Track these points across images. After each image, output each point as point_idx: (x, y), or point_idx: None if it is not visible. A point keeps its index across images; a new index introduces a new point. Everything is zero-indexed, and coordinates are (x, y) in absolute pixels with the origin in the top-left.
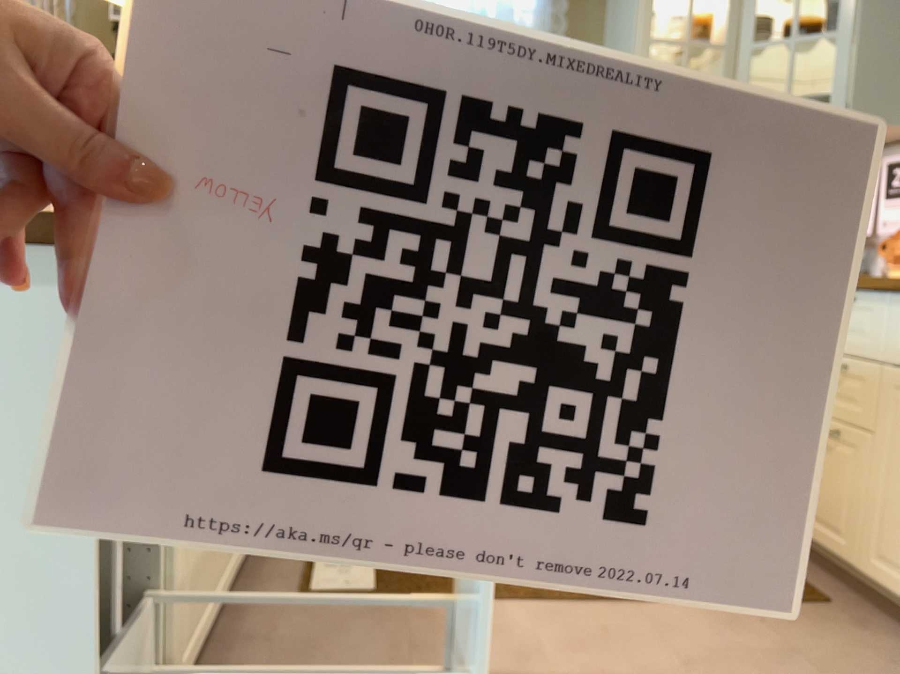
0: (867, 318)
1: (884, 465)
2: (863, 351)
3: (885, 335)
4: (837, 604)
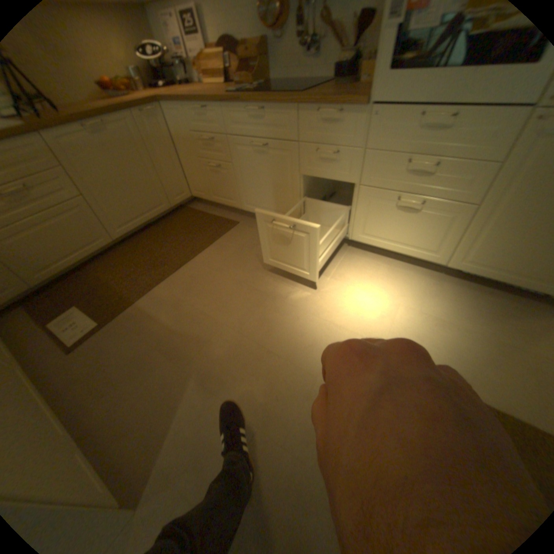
0: (212, 113)
1: (237, 172)
2: (216, 129)
3: (222, 121)
4: (239, 221)
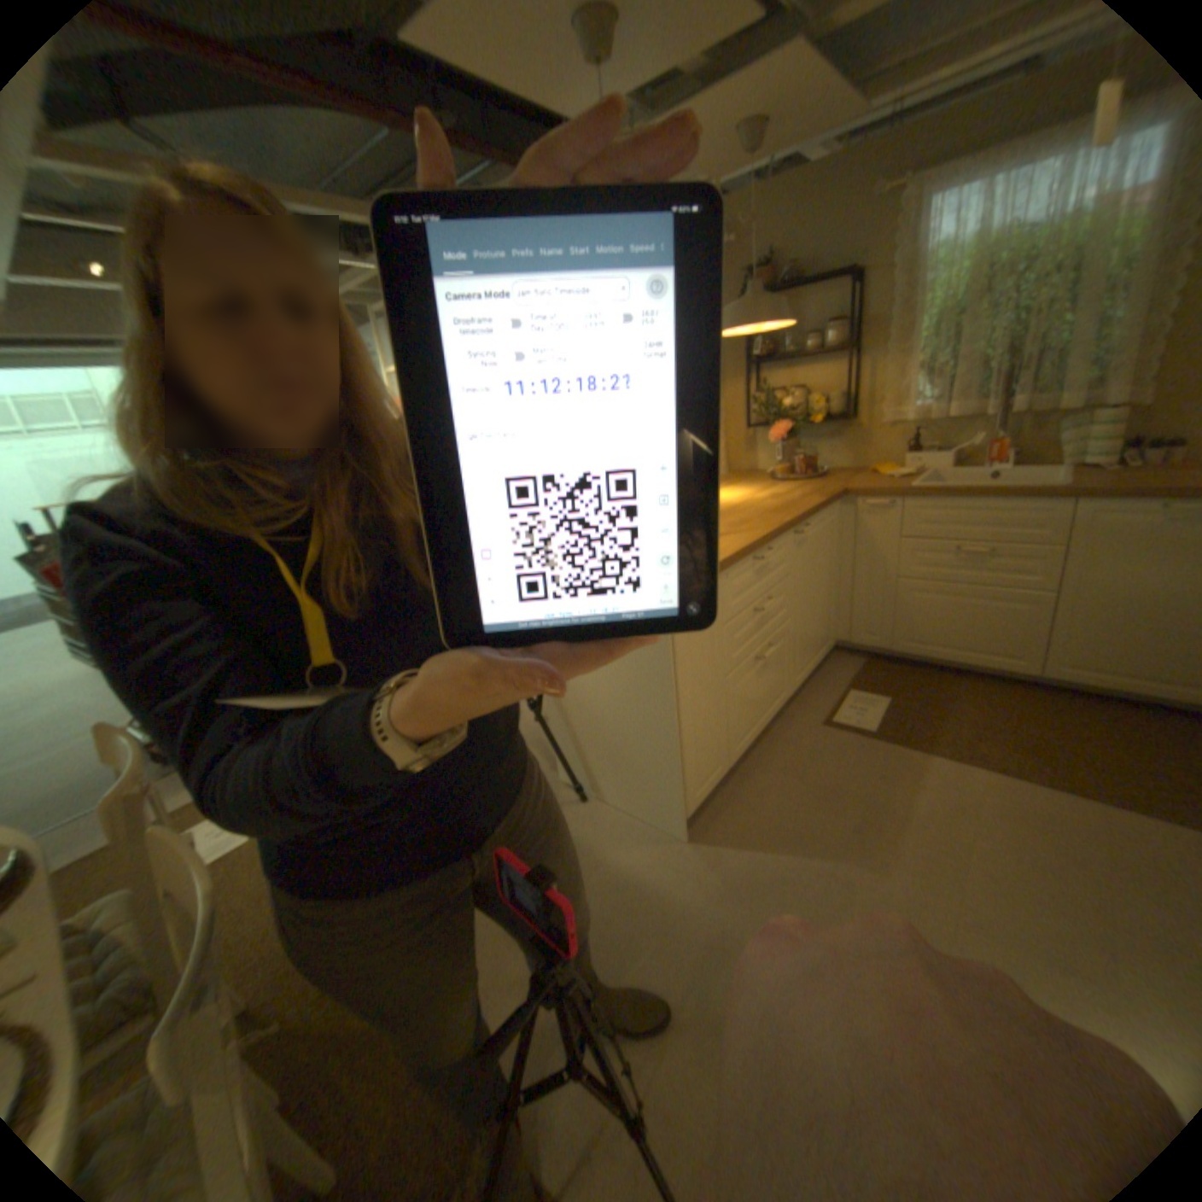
0: None
1: None
2: None
3: None
4: None
